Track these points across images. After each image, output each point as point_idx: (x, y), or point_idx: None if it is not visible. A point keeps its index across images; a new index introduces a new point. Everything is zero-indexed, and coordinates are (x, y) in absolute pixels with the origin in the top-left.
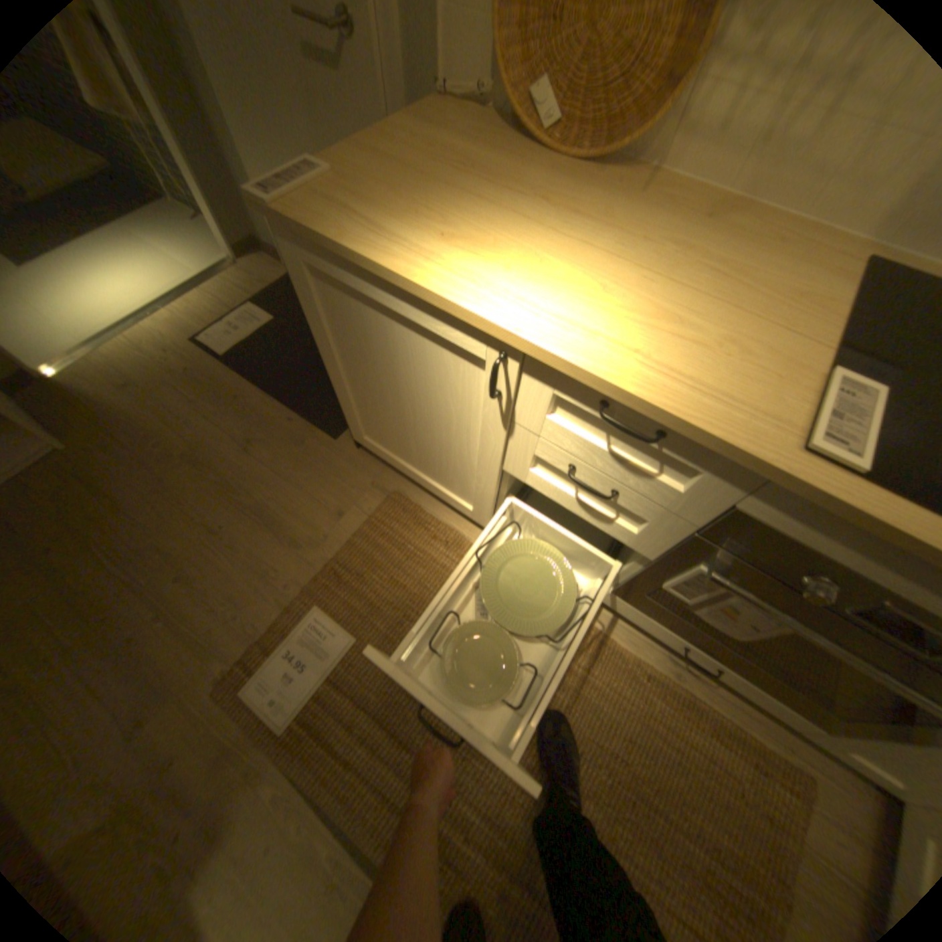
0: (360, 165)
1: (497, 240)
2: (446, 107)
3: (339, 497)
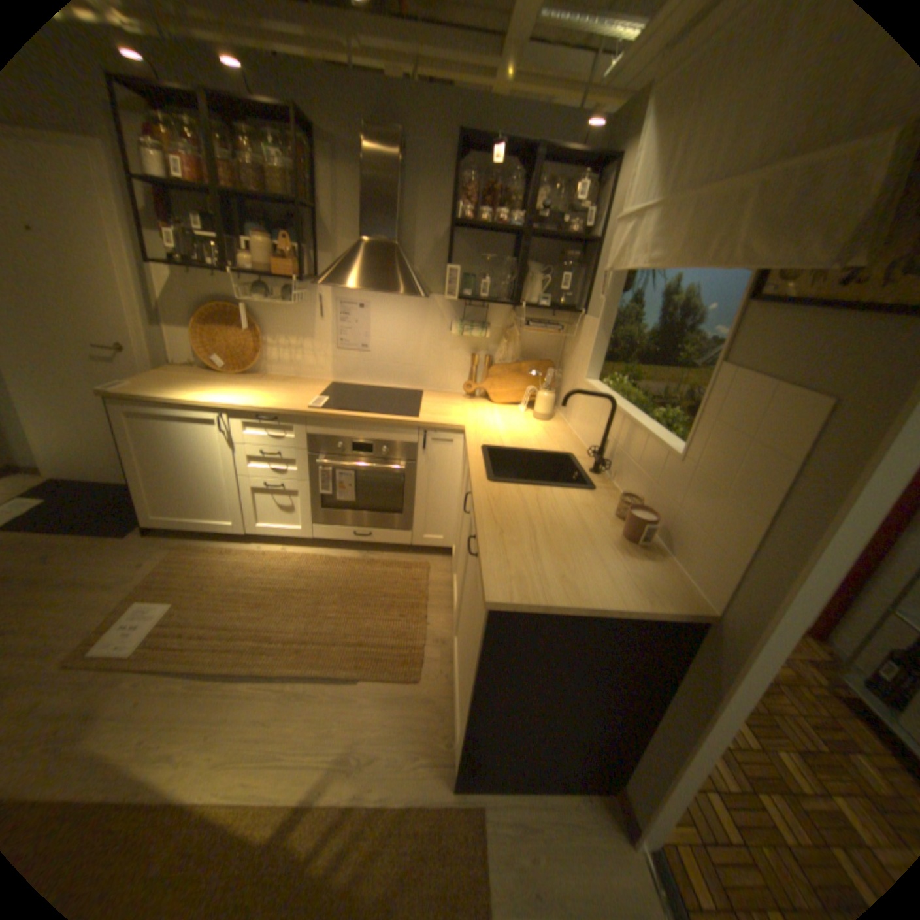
0: (144, 382)
1: (209, 391)
2: (175, 368)
3: (135, 559)
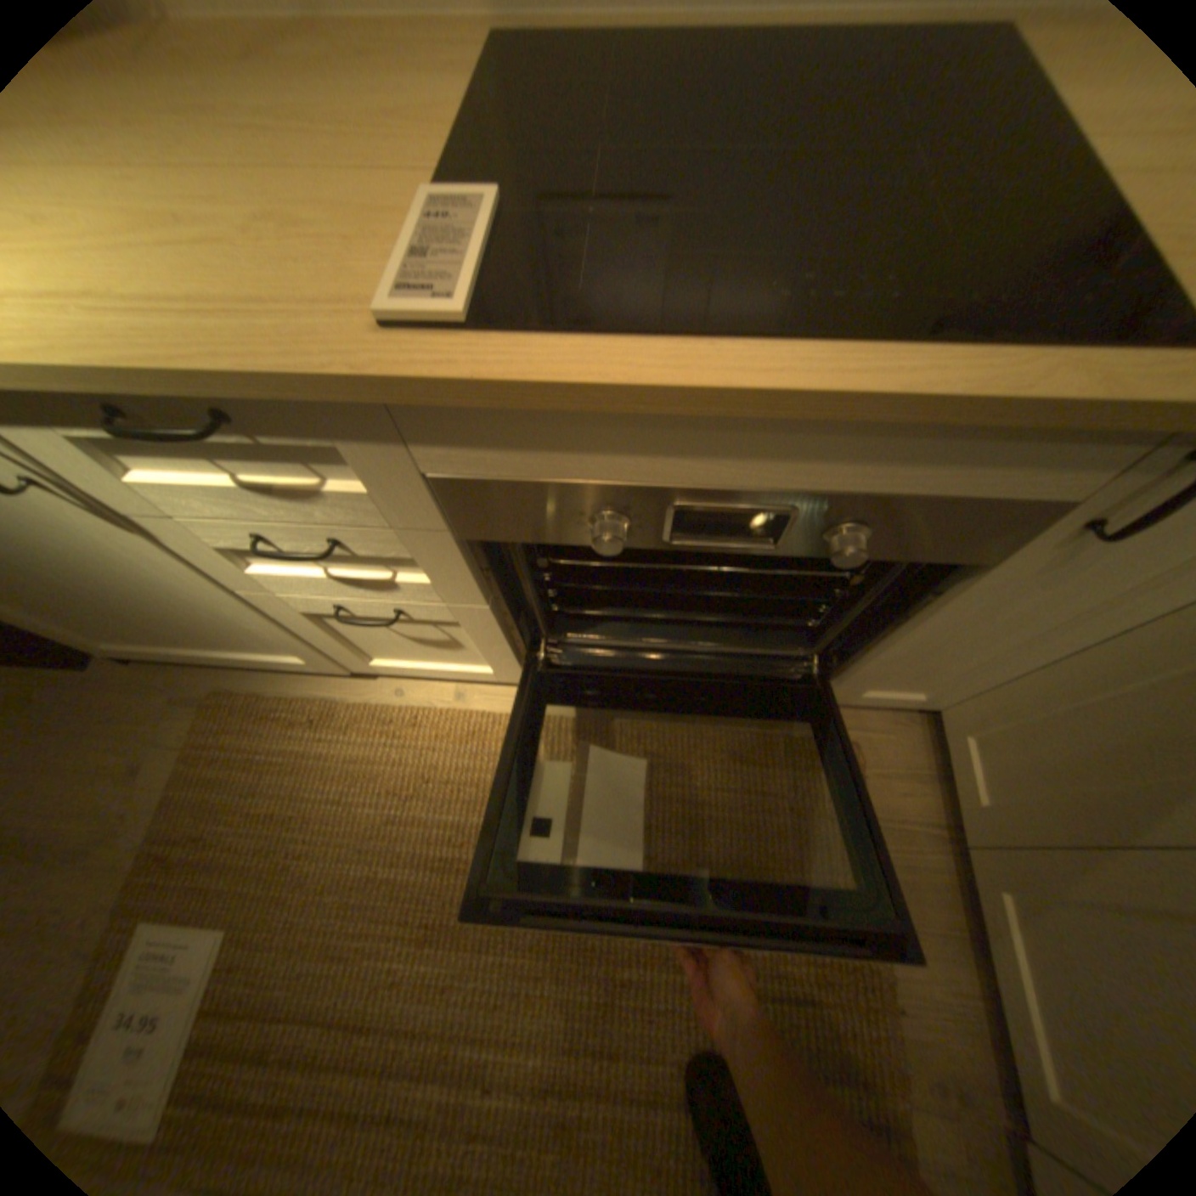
0: None
1: None
2: None
3: (121, 749)
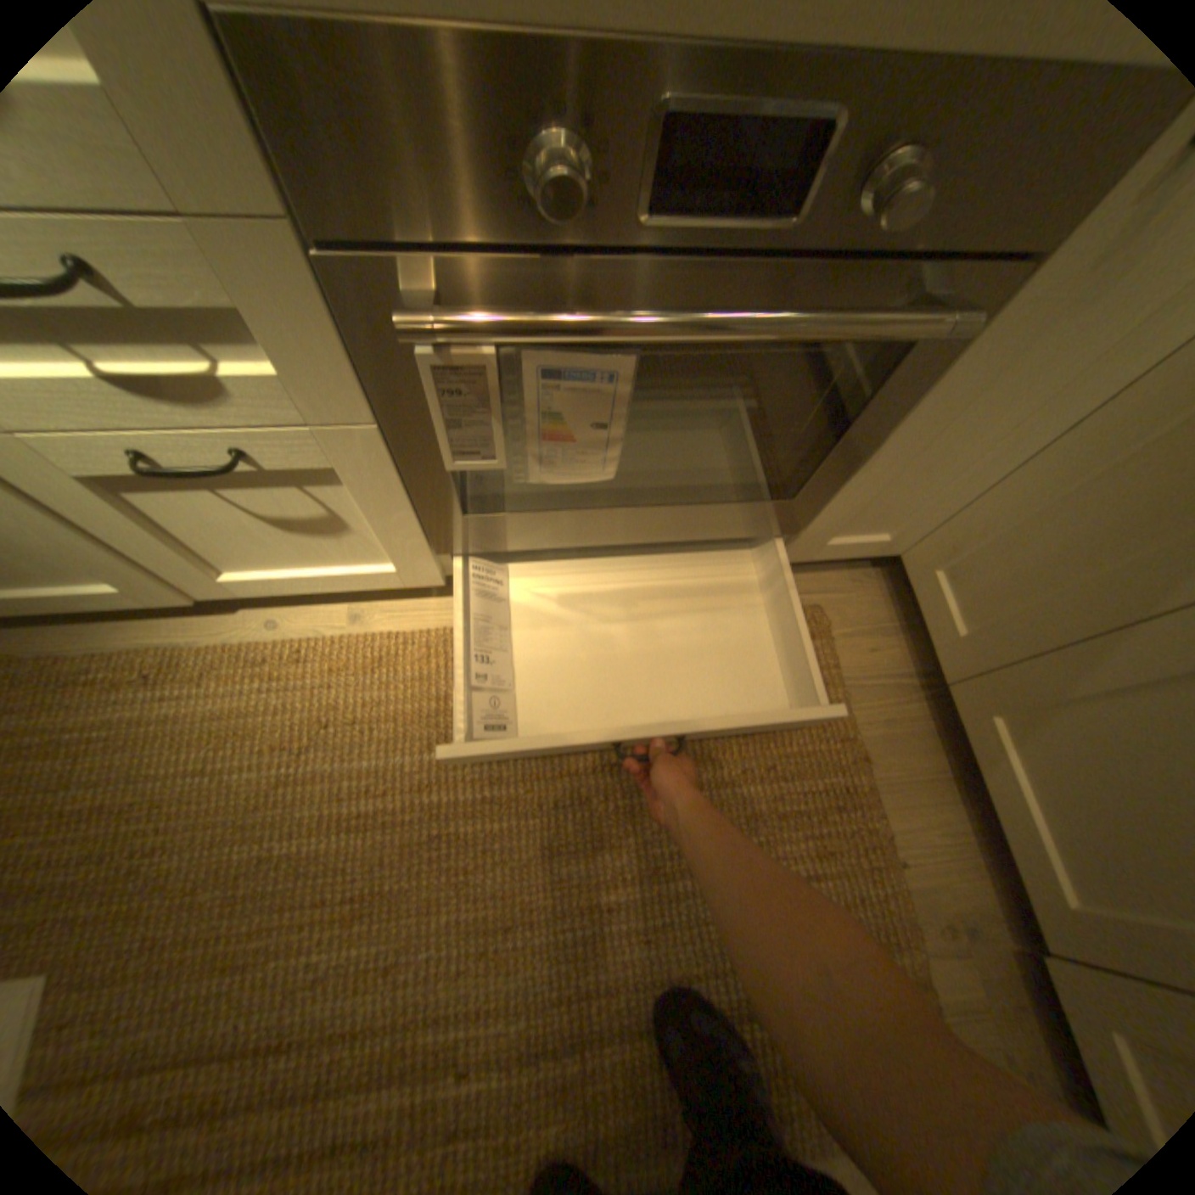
0: None
1: None
2: None
3: None
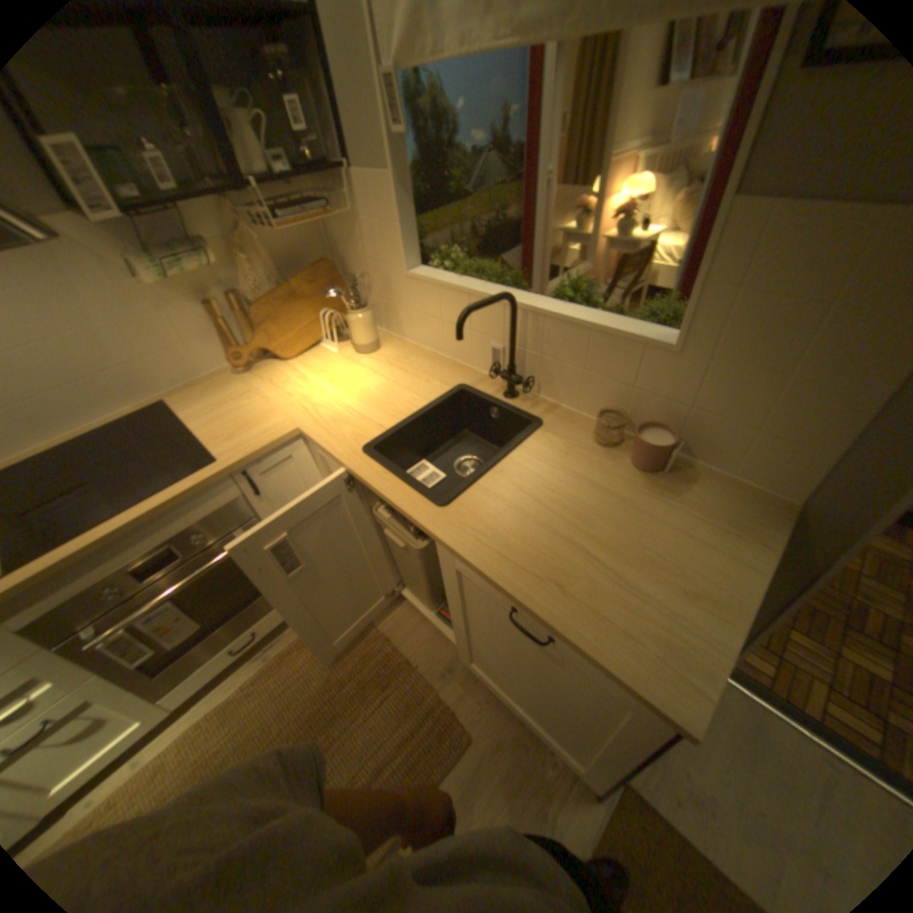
0: None
1: None
2: None
3: None
